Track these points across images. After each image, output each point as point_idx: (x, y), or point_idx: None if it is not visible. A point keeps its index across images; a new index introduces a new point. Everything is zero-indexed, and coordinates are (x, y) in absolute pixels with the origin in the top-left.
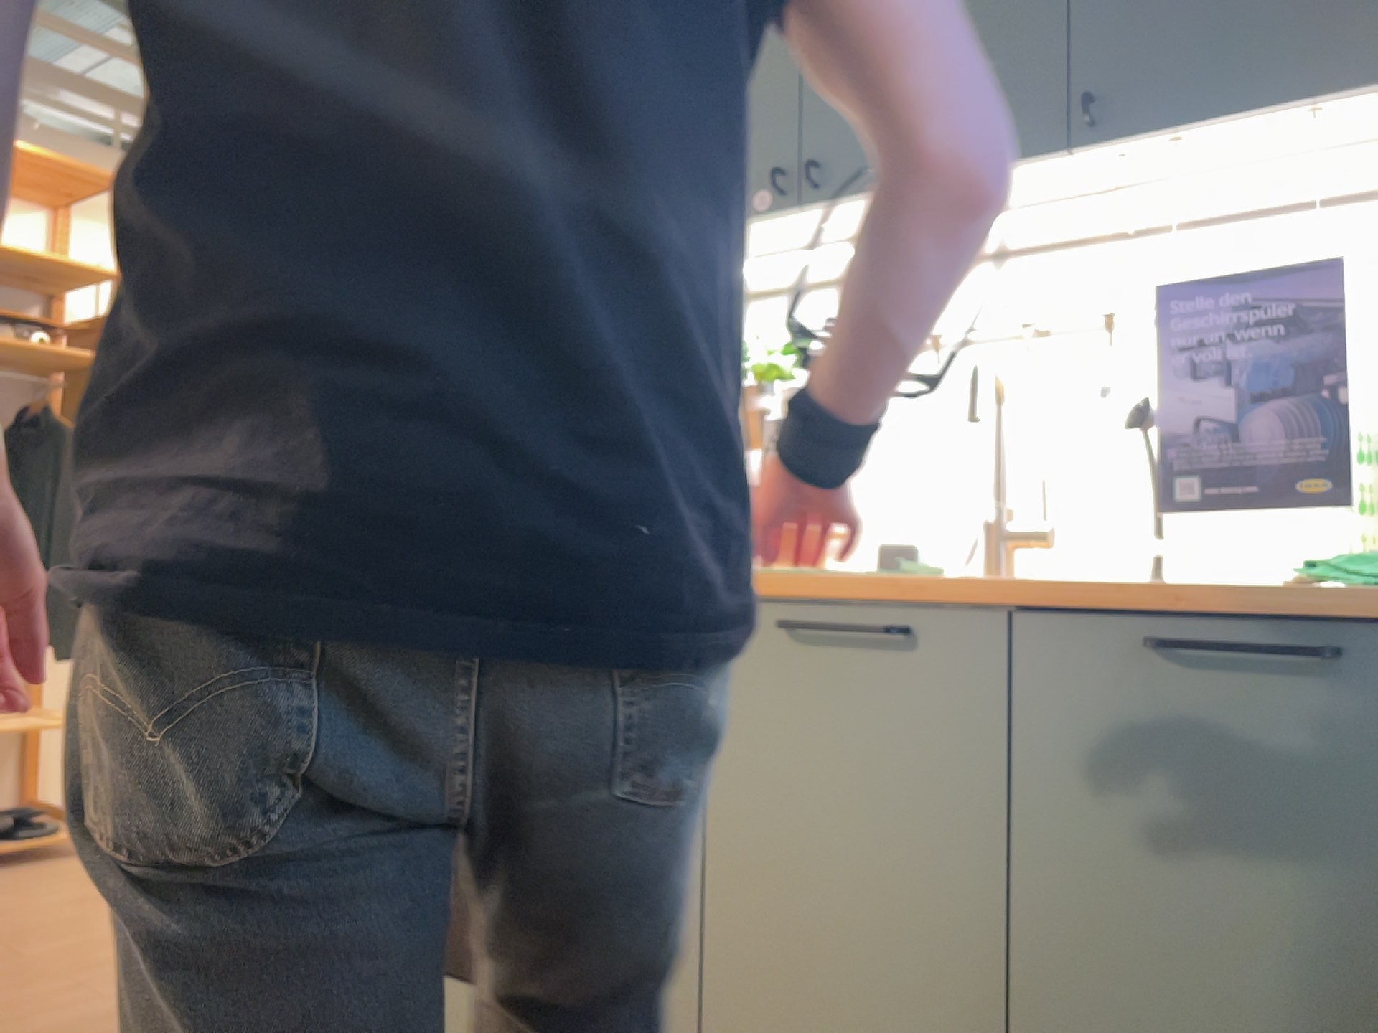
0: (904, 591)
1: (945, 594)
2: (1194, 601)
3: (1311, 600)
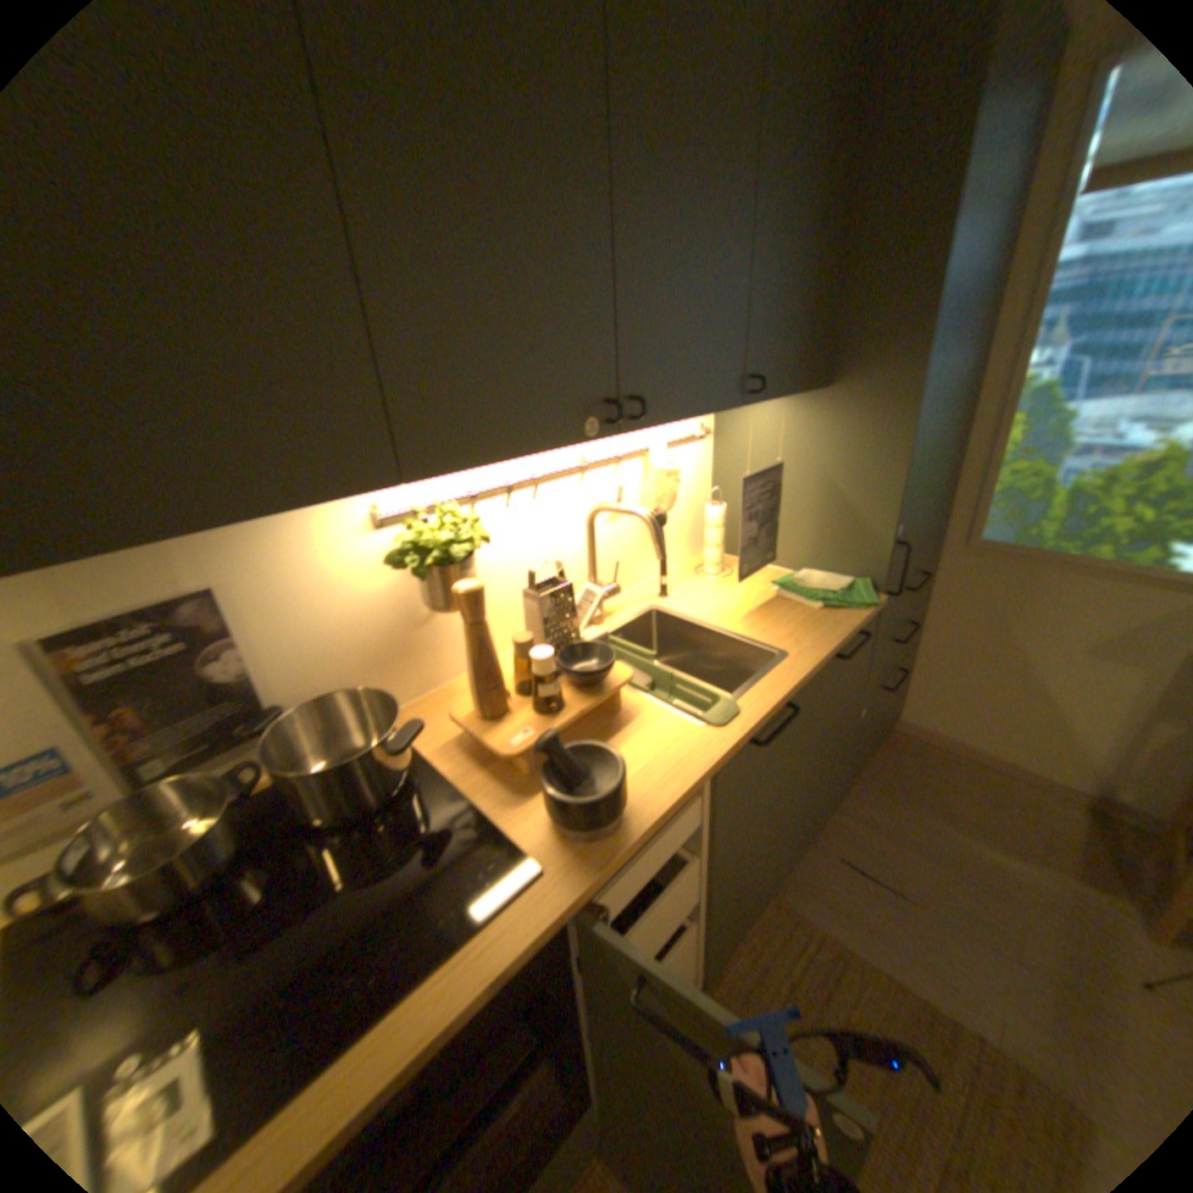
0: (793, 691)
1: (804, 681)
2: (849, 638)
3: (866, 623)
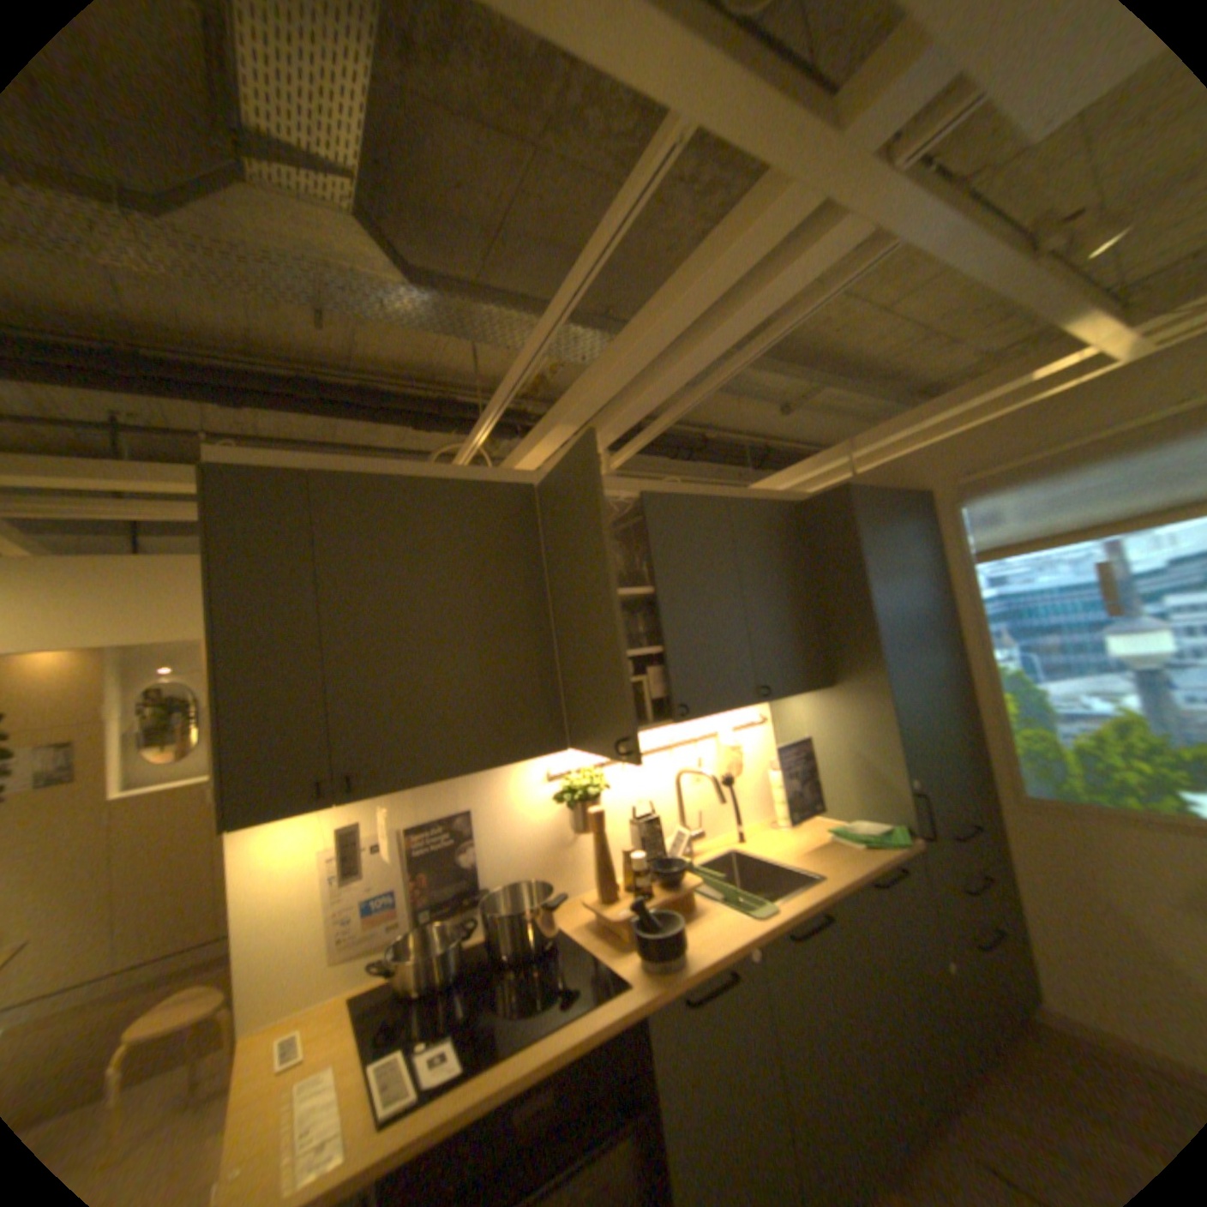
0: (826, 903)
1: (837, 898)
2: (883, 871)
3: (901, 860)
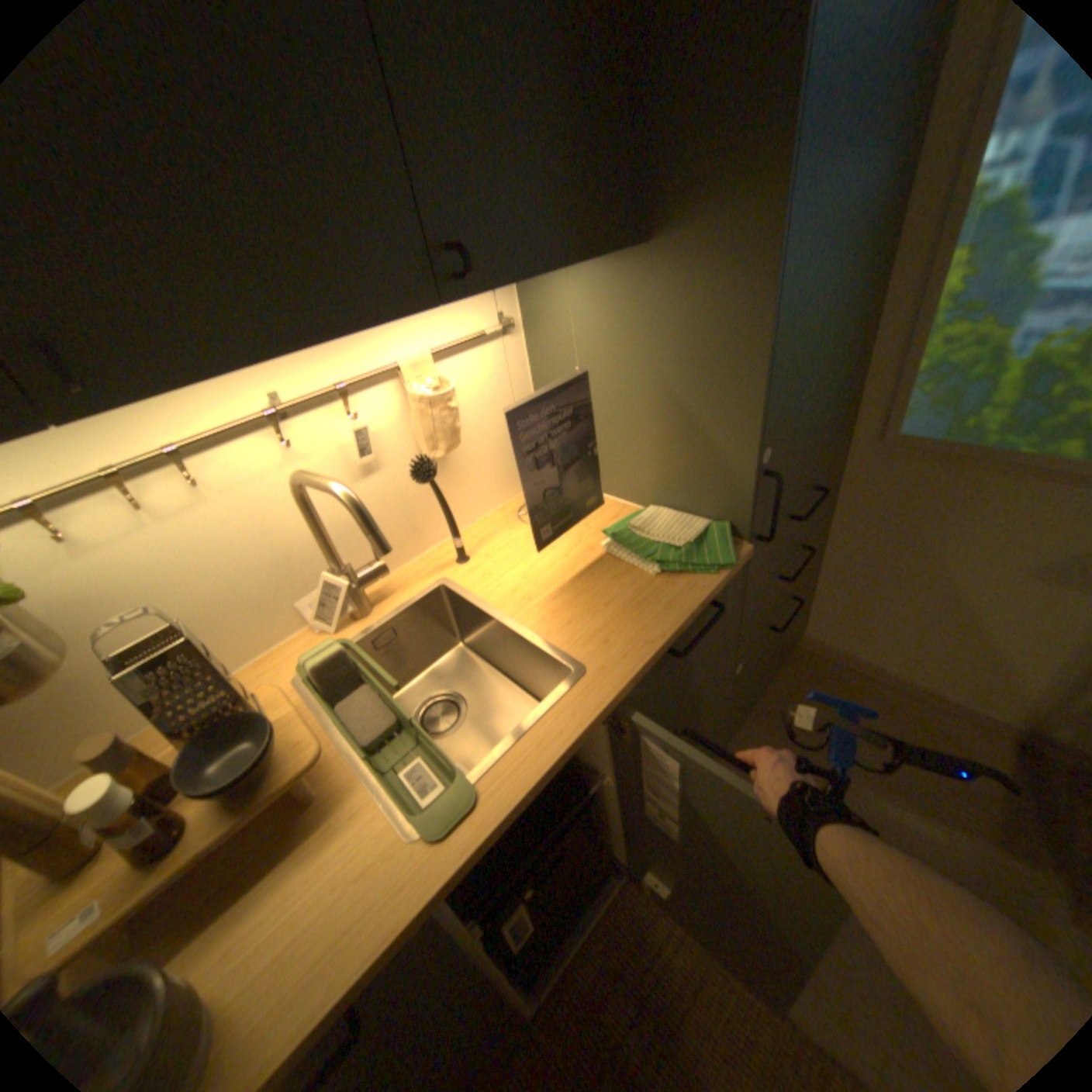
0: (575, 745)
1: (597, 723)
2: (685, 627)
3: (715, 596)
